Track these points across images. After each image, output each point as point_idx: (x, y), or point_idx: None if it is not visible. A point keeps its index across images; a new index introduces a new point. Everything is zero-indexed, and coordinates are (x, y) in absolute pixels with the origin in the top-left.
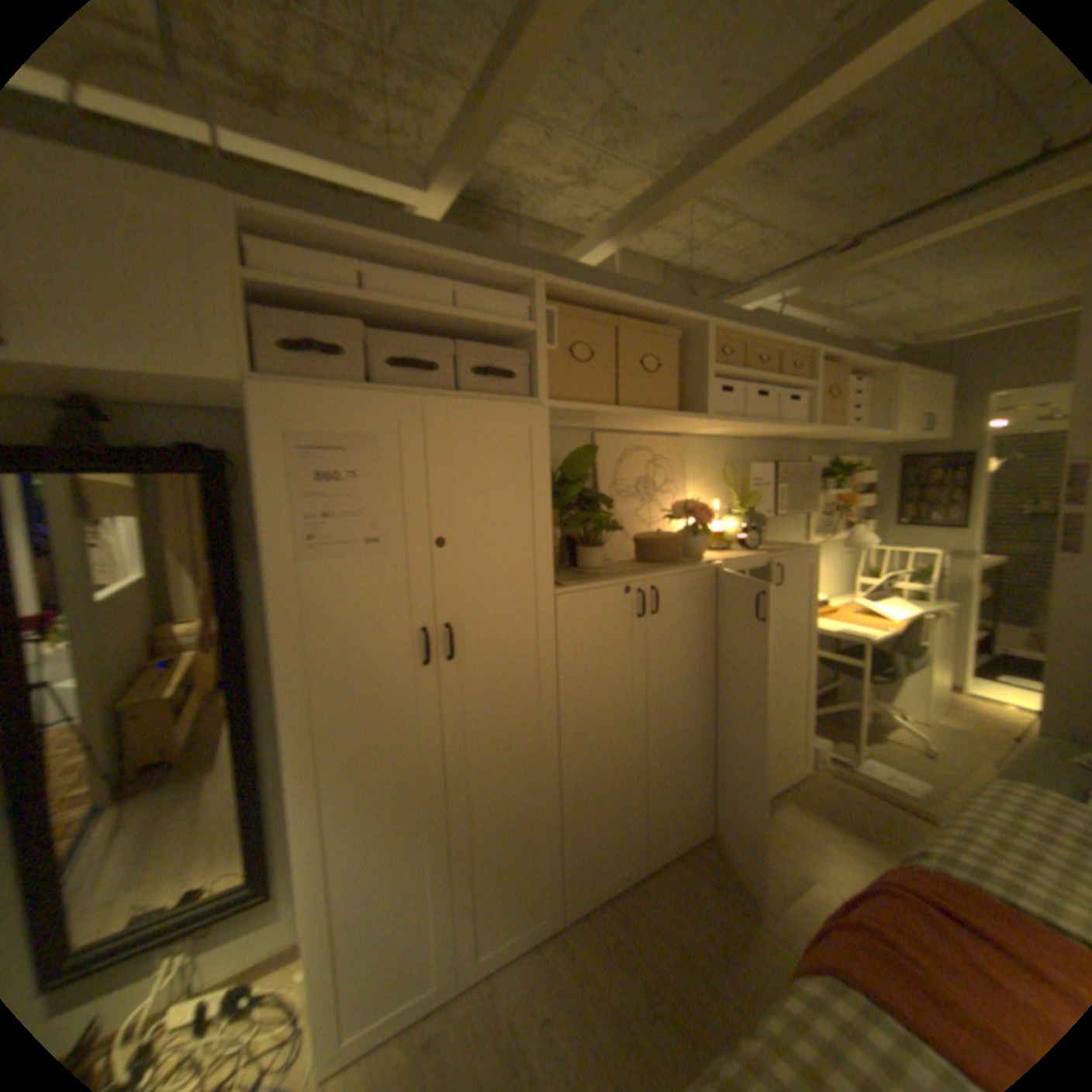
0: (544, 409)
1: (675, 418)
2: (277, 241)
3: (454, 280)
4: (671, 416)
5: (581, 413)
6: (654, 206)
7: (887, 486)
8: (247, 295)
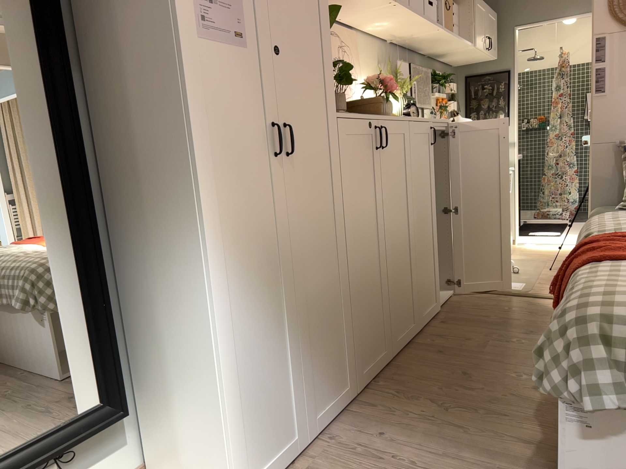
0: None
1: None
2: None
3: None
4: None
5: None
6: None
7: (457, 99)
8: None
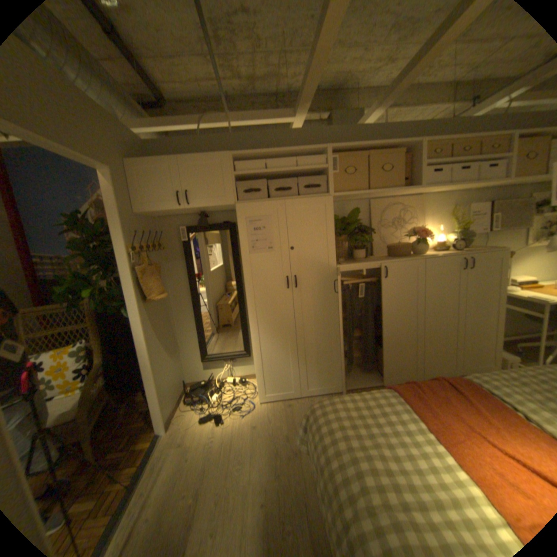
0: (331, 197)
1: (401, 190)
2: (243, 159)
3: (298, 155)
4: (397, 190)
5: (351, 195)
6: (392, 92)
7: None
8: (235, 178)
